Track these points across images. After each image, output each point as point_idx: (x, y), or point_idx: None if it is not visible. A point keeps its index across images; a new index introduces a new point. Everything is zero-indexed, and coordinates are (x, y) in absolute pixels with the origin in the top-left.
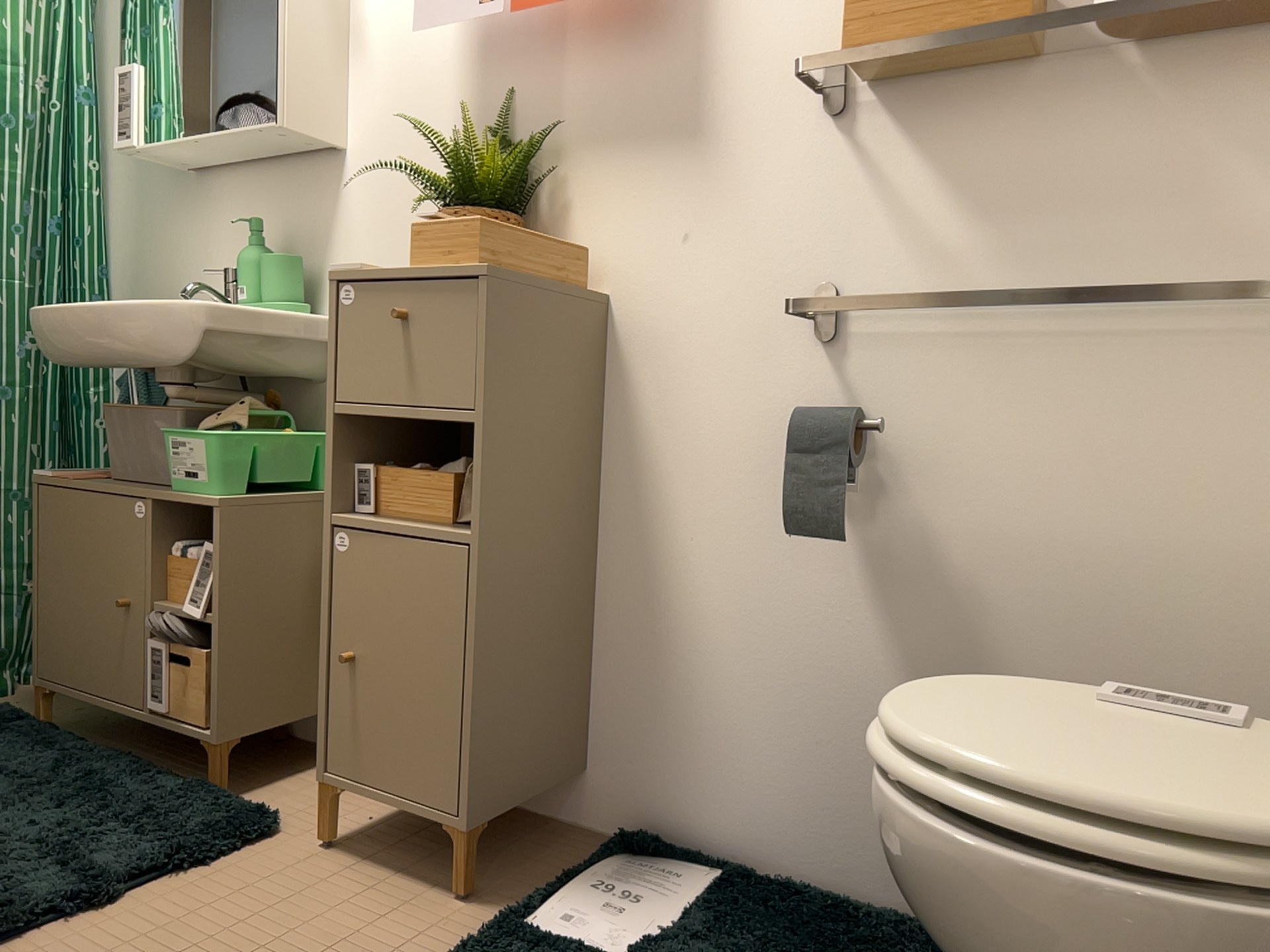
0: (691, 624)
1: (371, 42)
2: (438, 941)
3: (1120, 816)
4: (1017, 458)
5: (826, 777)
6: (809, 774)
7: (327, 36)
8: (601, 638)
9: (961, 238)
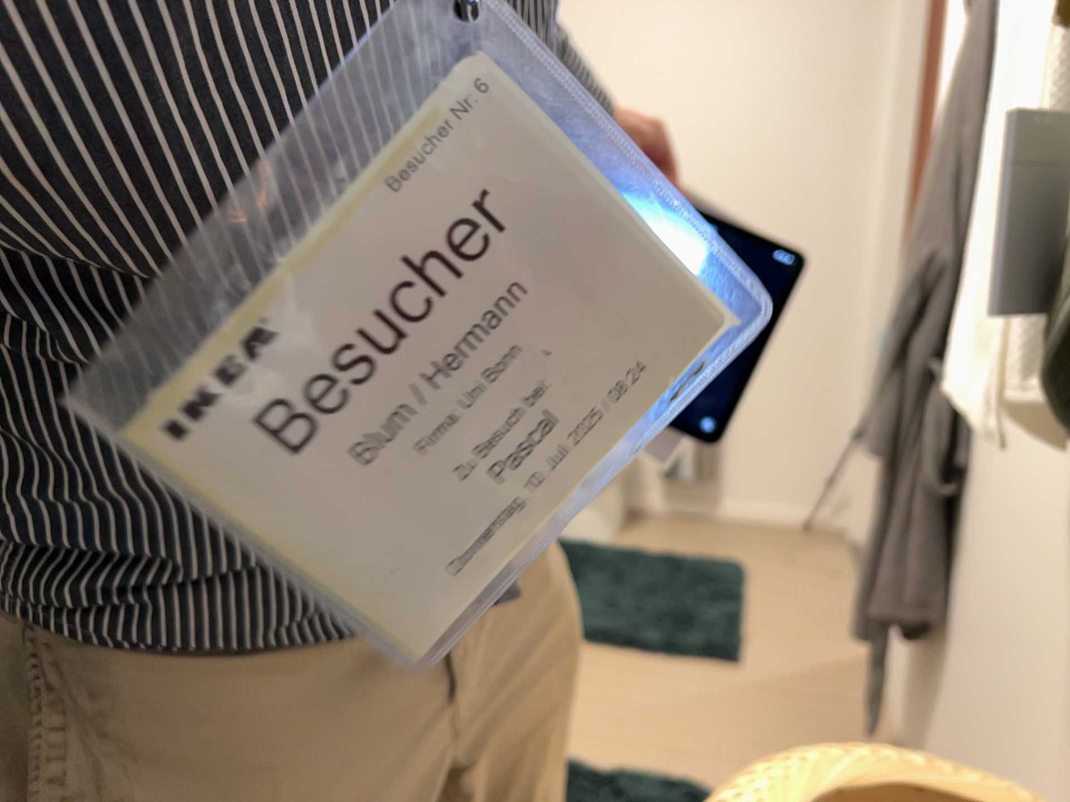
0: None
1: None
2: None
3: None
4: None
5: None
6: None
7: None
8: None
9: None
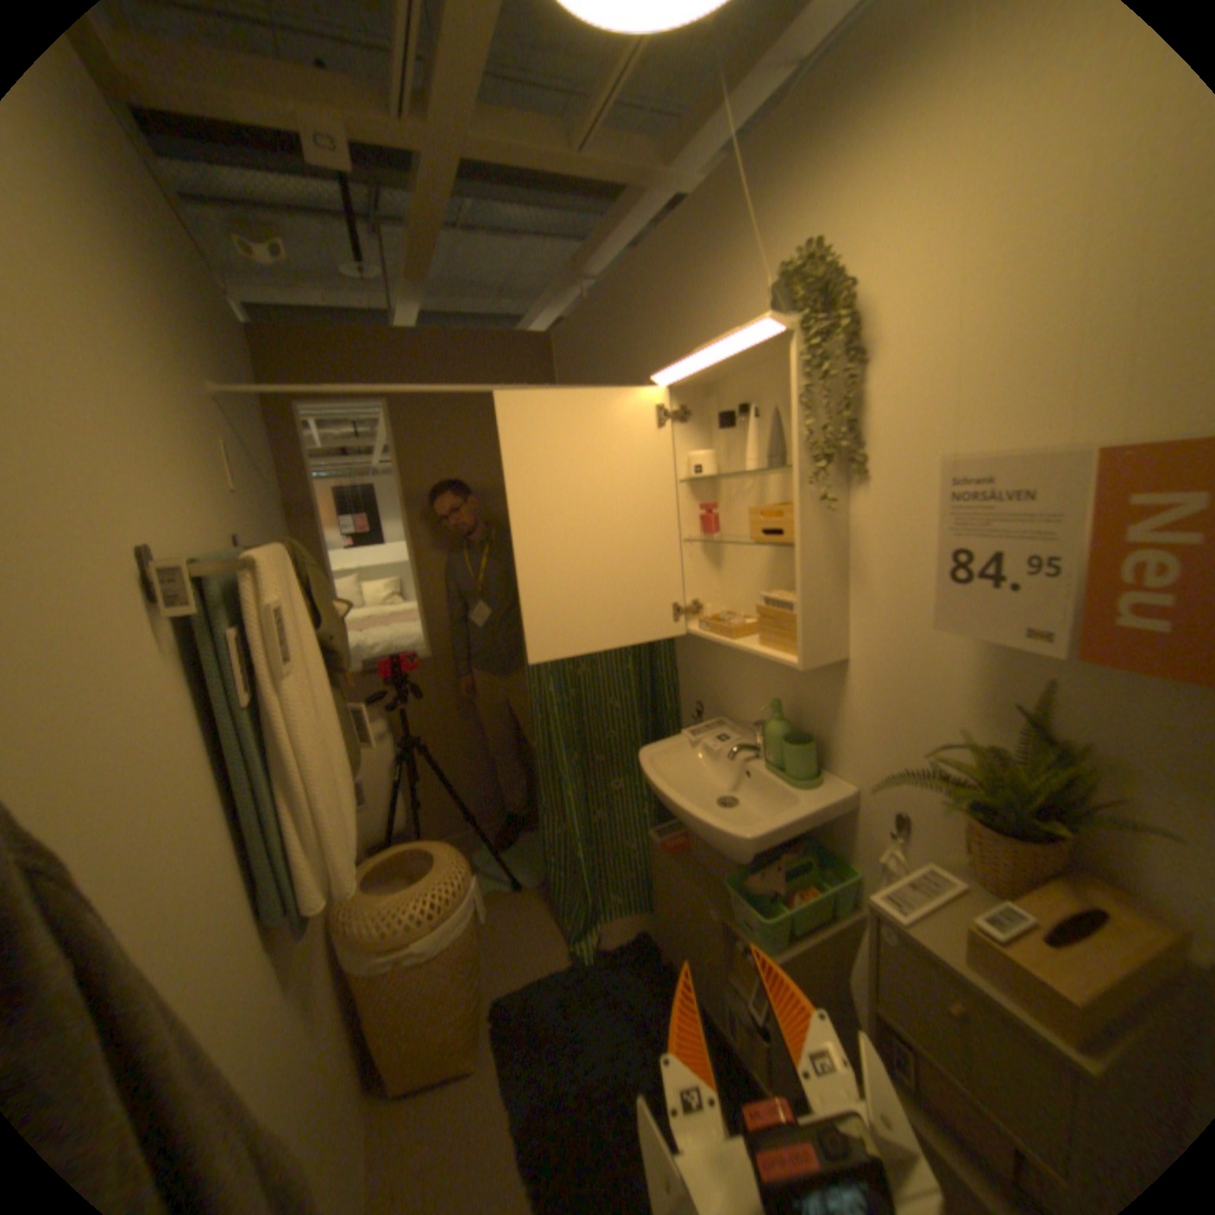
0: None
1: (873, 579)
2: None
3: None
4: None
5: None
6: None
7: (833, 580)
8: None
9: None
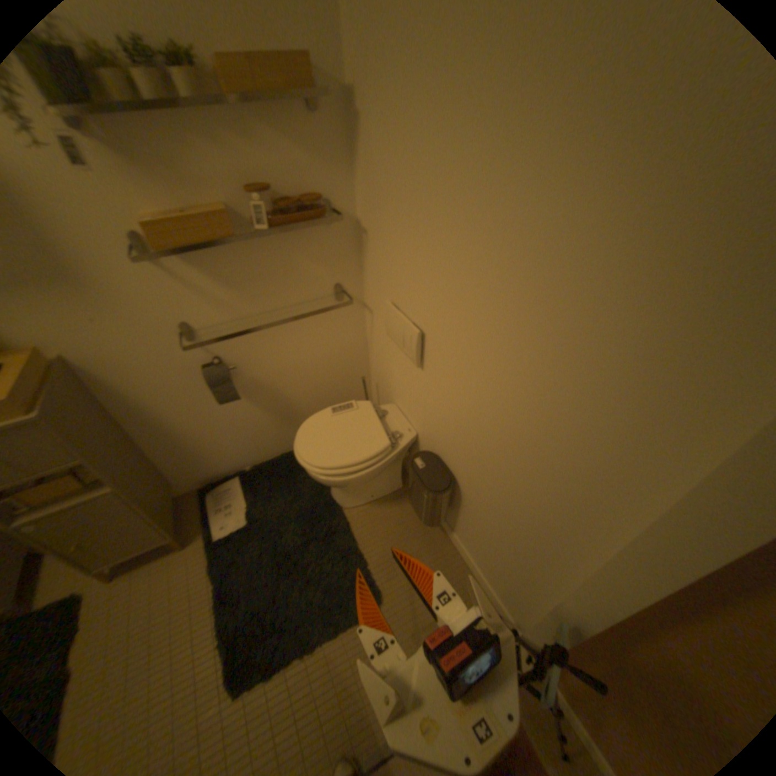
0: (186, 436)
1: None
2: (191, 567)
3: (362, 461)
4: (271, 353)
5: (251, 442)
6: (246, 444)
7: None
8: (150, 457)
9: (226, 297)
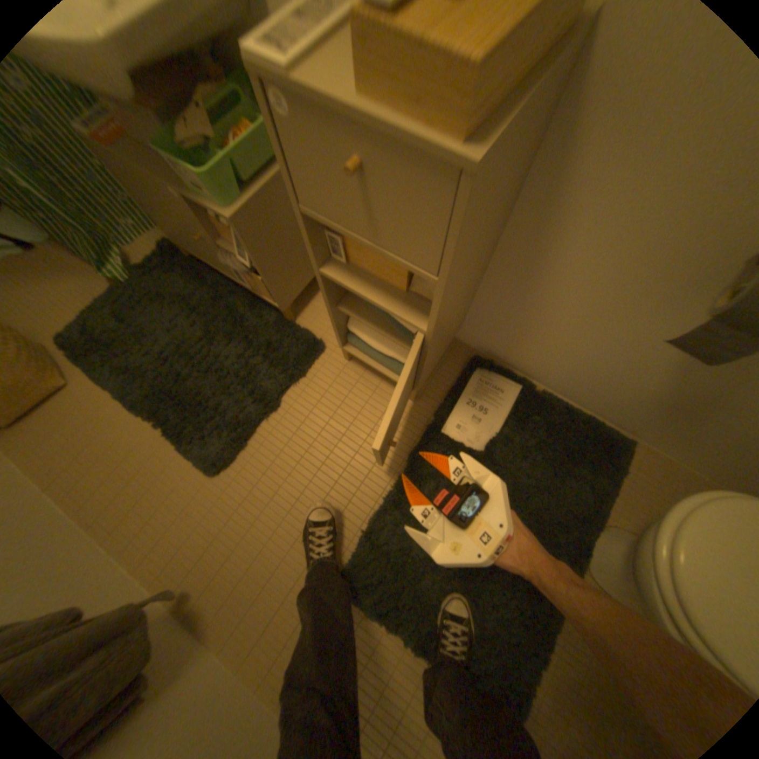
0: (549, 307)
1: None
2: (409, 429)
3: None
4: None
5: (593, 378)
6: (584, 374)
7: None
8: (486, 289)
9: None
